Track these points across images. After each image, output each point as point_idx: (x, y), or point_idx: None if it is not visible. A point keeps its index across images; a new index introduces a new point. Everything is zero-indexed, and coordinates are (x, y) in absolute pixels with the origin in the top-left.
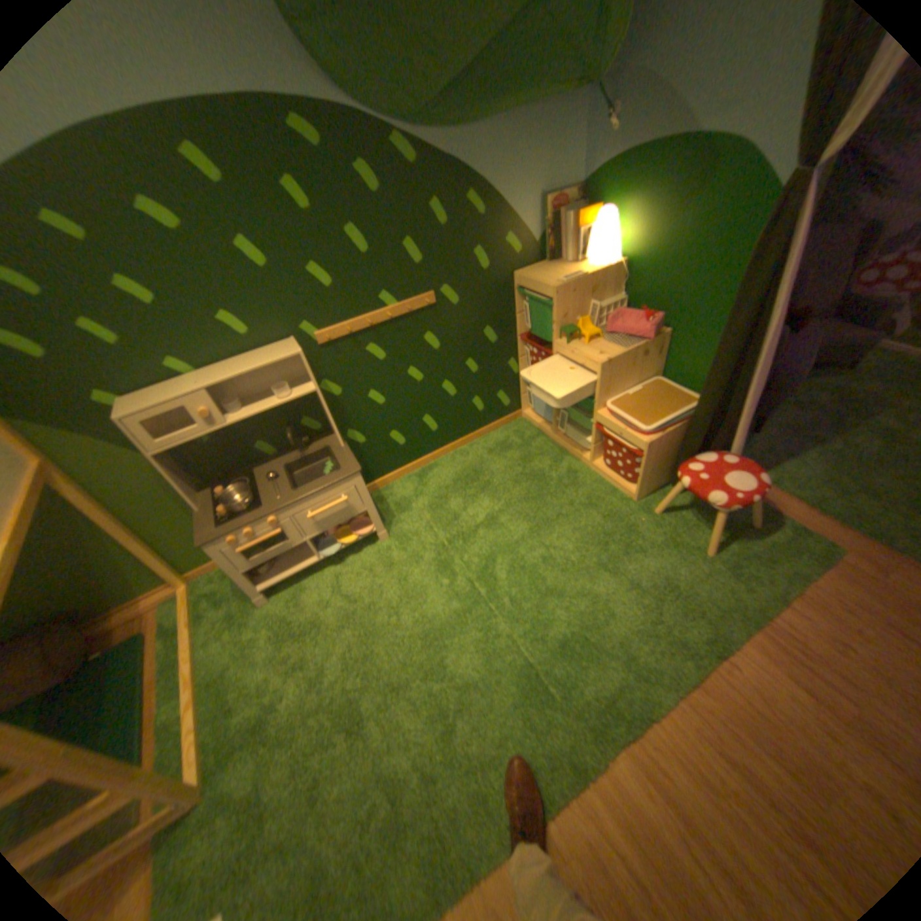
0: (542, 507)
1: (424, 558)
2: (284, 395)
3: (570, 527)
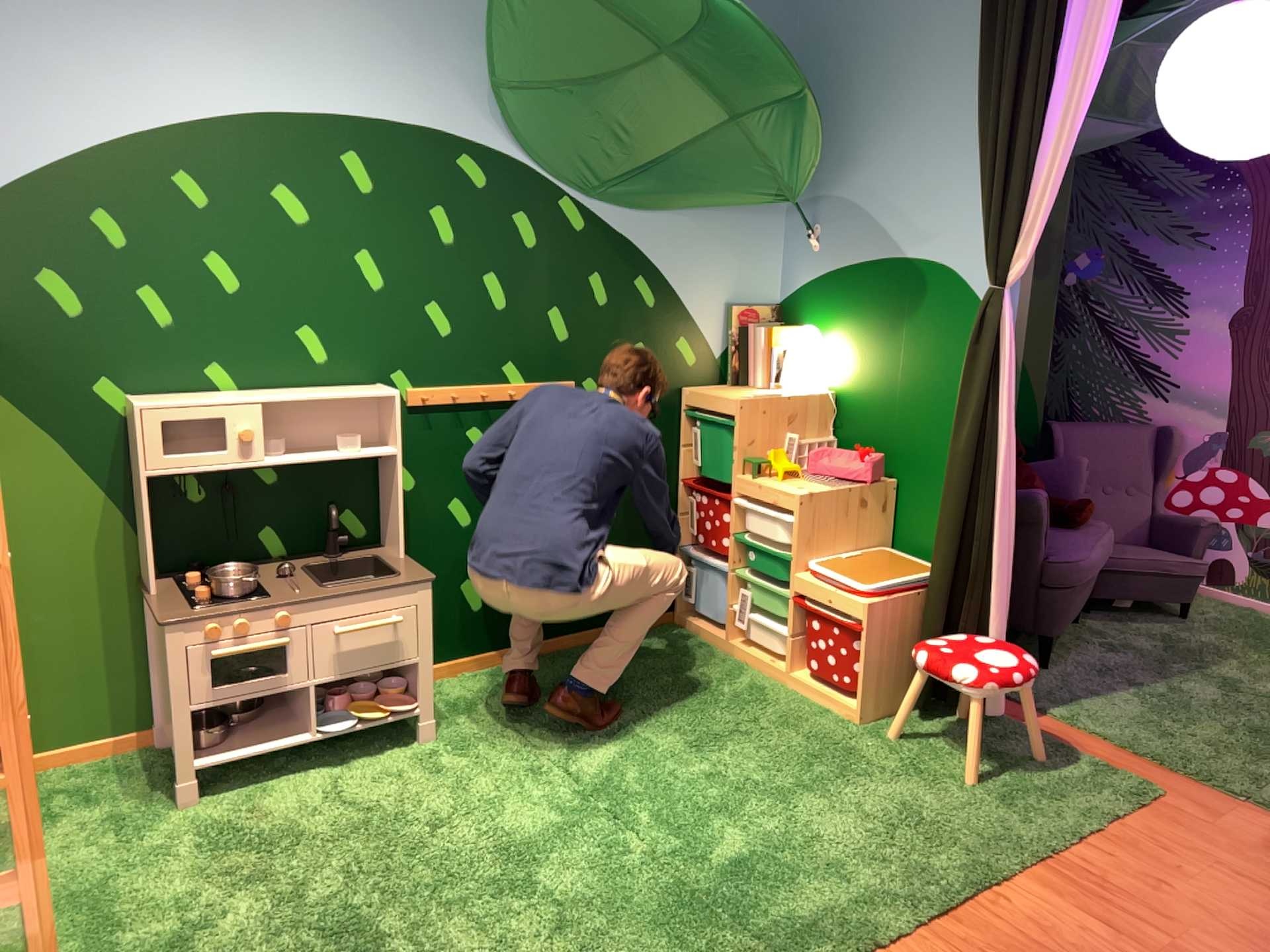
0: (707, 723)
1: (499, 767)
2: (347, 451)
3: (754, 746)
